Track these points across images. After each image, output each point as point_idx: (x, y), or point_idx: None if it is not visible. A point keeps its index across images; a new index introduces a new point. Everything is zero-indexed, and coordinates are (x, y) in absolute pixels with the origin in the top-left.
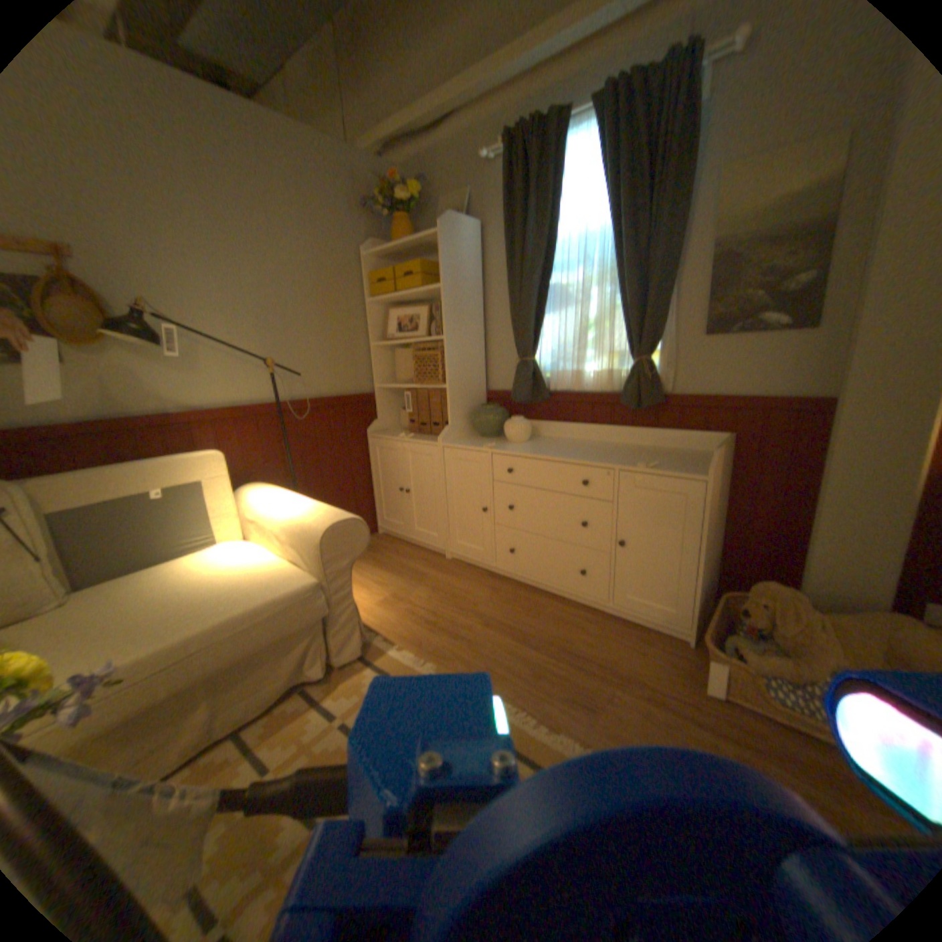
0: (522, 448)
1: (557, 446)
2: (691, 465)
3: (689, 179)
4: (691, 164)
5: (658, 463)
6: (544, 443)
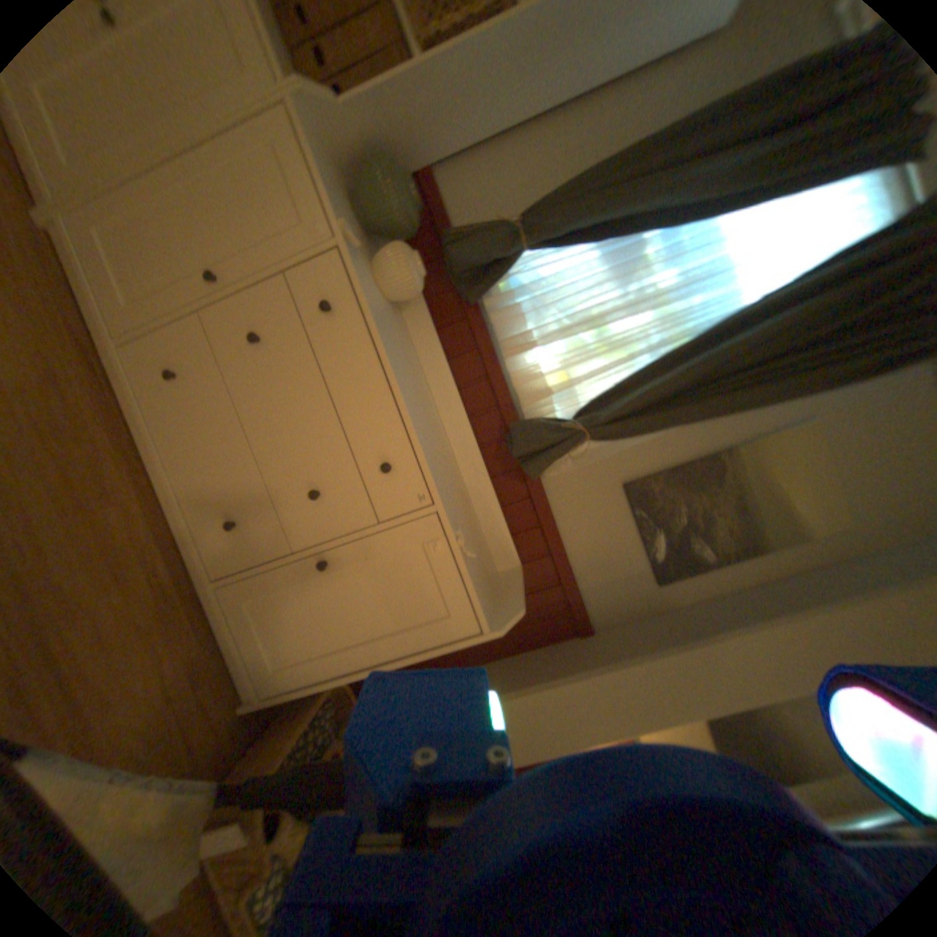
0: (378, 312)
1: (407, 369)
2: (482, 581)
3: (811, 395)
4: (828, 390)
5: (469, 551)
6: (399, 340)
